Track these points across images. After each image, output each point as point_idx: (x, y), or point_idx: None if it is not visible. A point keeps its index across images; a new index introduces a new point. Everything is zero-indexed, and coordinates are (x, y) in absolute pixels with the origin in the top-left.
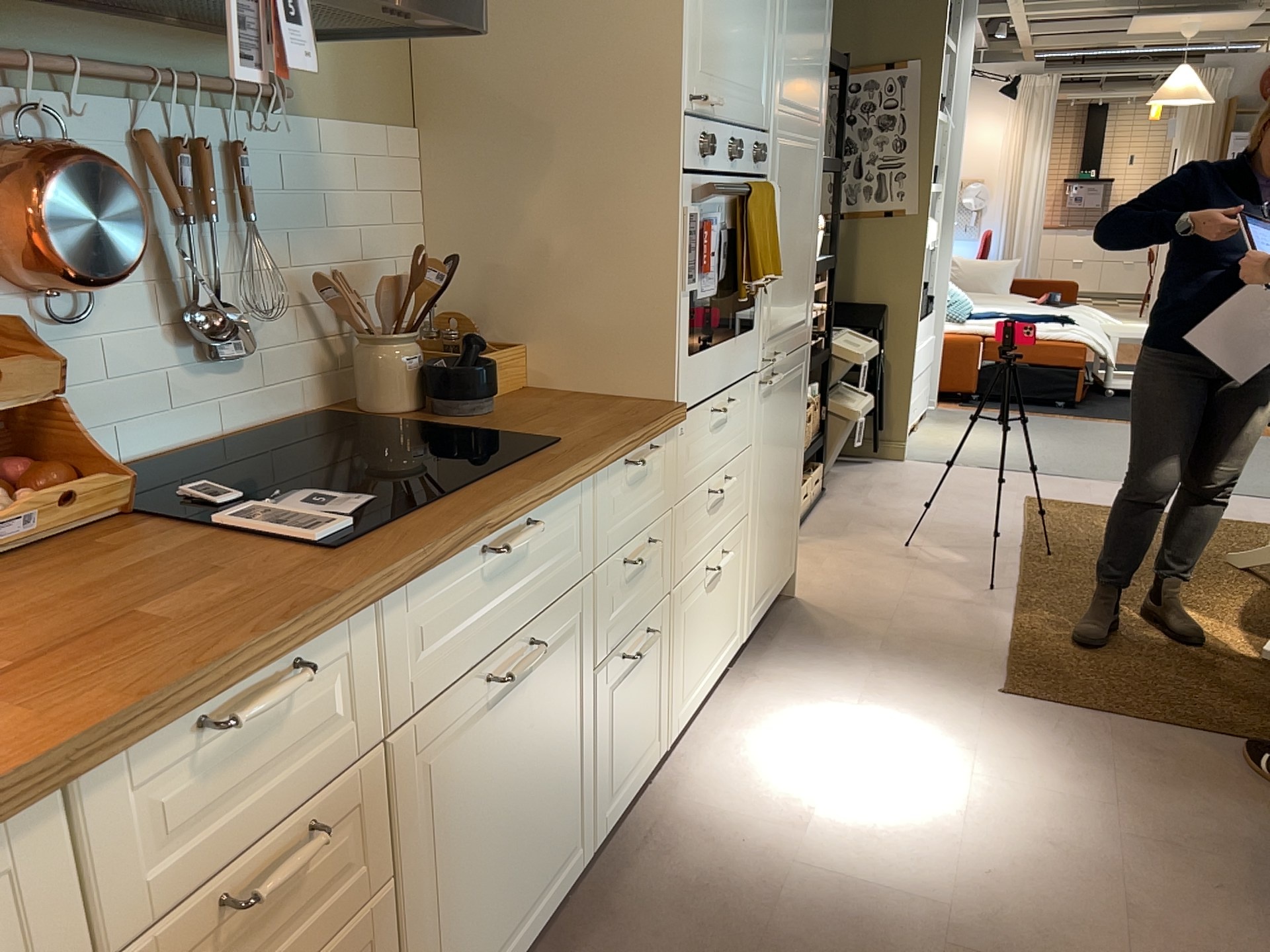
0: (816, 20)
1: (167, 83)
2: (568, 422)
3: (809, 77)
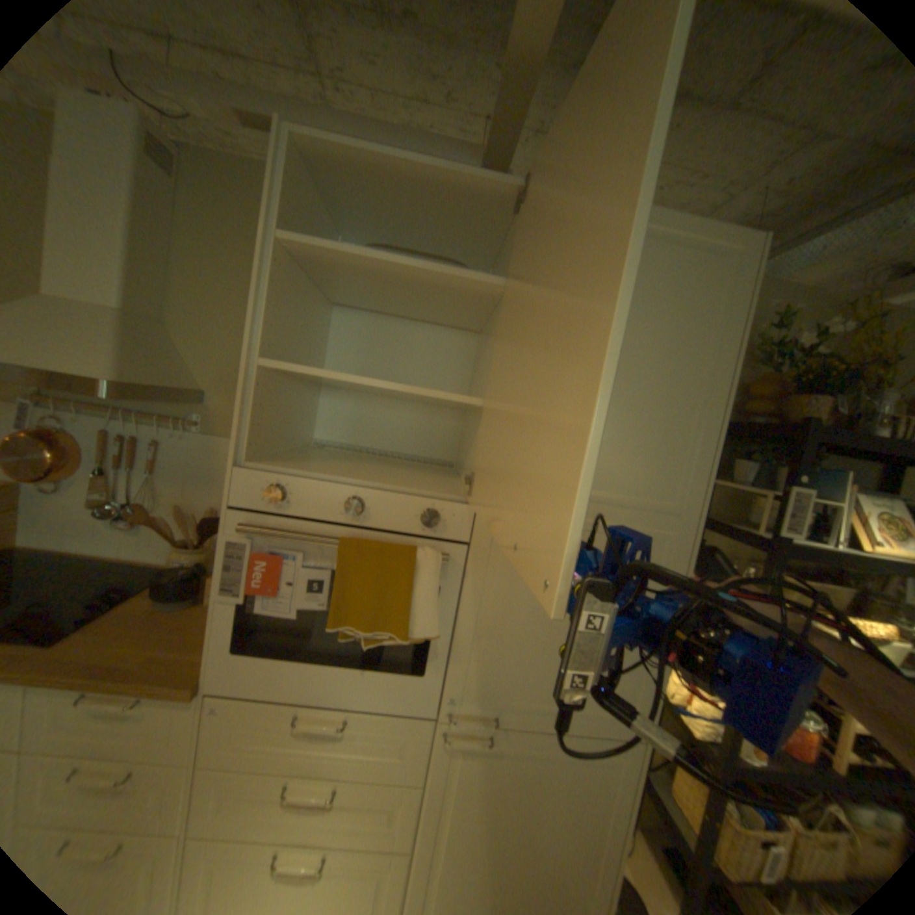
0: (659, 403)
1: (112, 412)
2: (118, 644)
3: (631, 458)
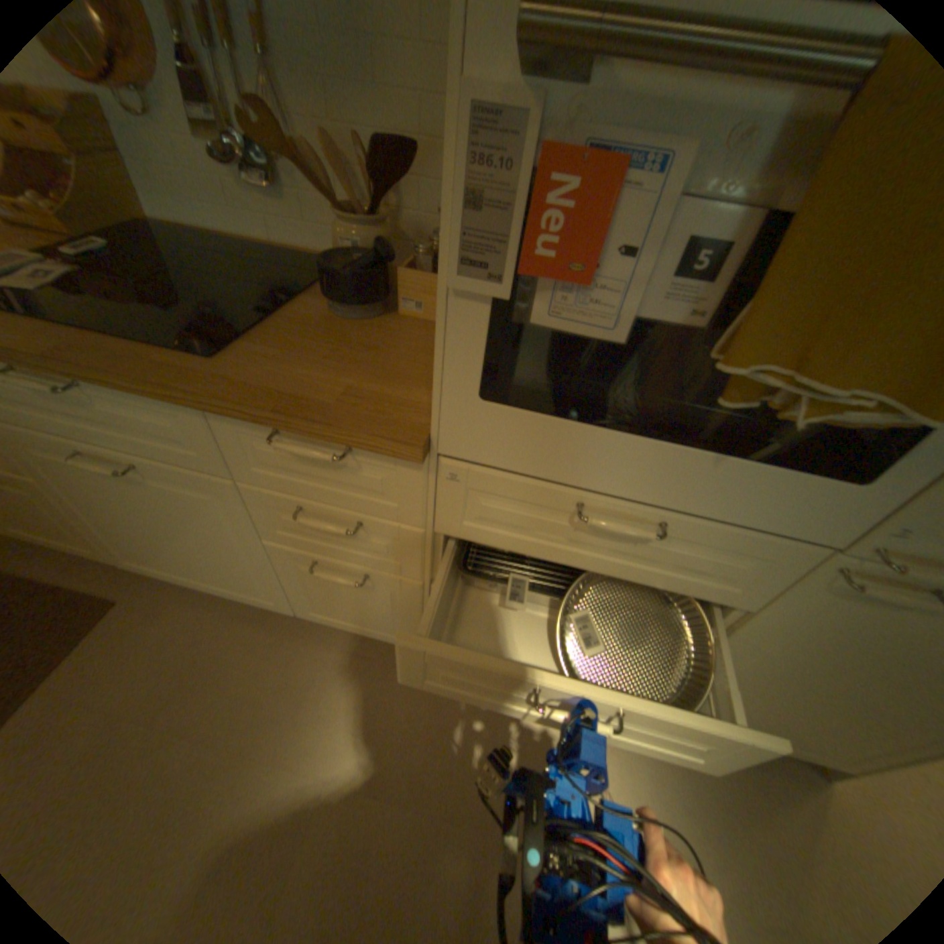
0: None
1: None
2: (298, 359)
3: None
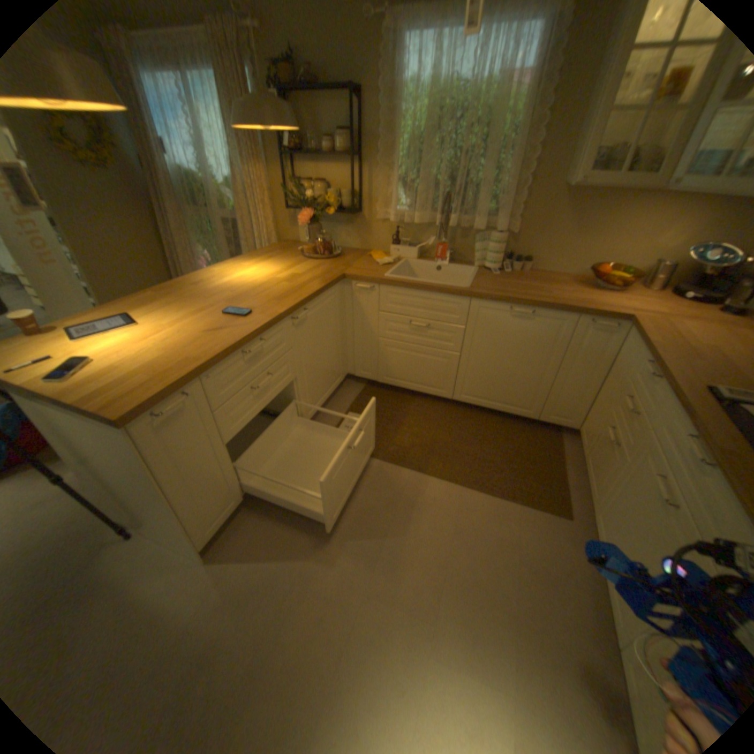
0: None
1: None
2: None
3: None
